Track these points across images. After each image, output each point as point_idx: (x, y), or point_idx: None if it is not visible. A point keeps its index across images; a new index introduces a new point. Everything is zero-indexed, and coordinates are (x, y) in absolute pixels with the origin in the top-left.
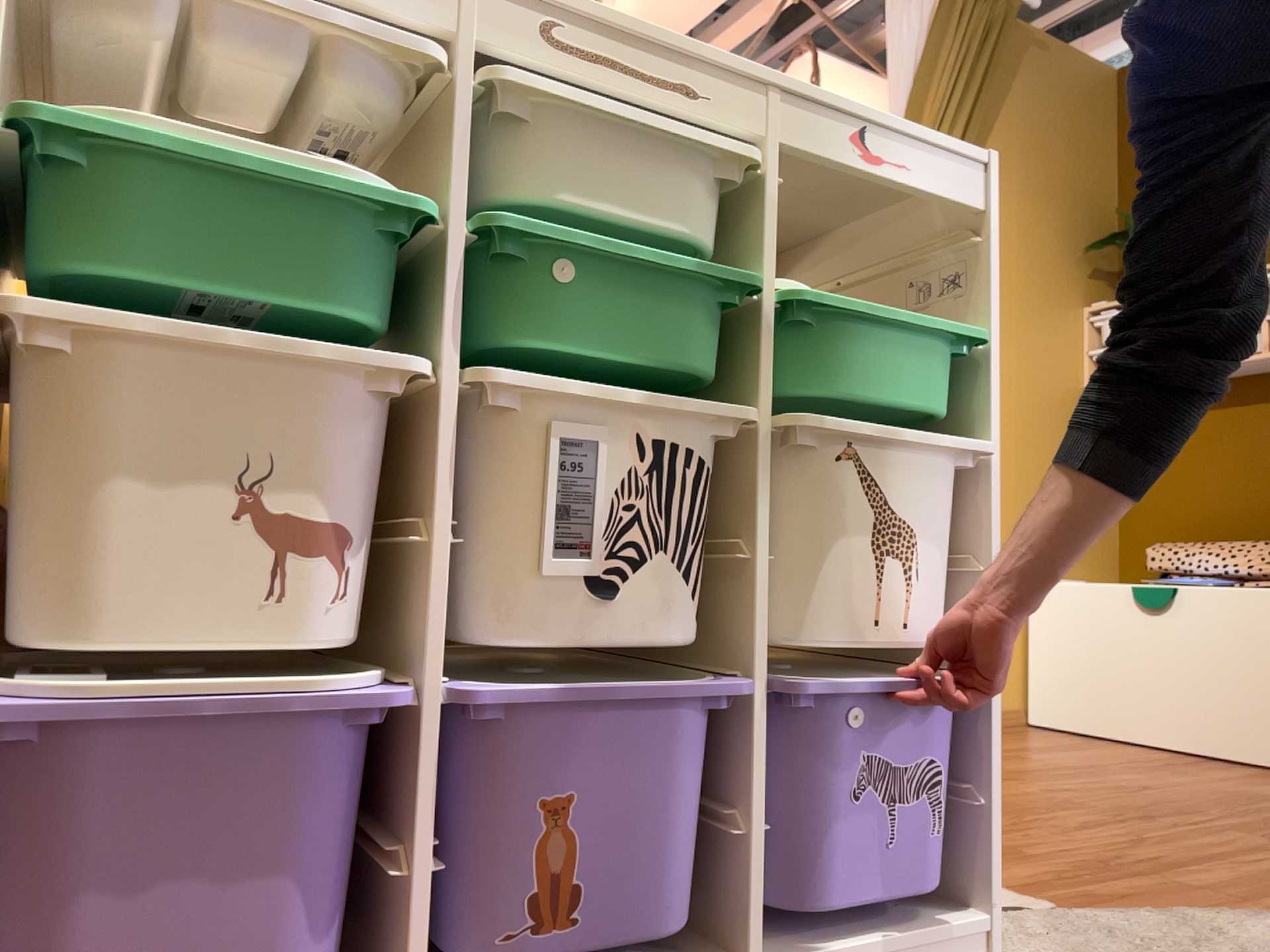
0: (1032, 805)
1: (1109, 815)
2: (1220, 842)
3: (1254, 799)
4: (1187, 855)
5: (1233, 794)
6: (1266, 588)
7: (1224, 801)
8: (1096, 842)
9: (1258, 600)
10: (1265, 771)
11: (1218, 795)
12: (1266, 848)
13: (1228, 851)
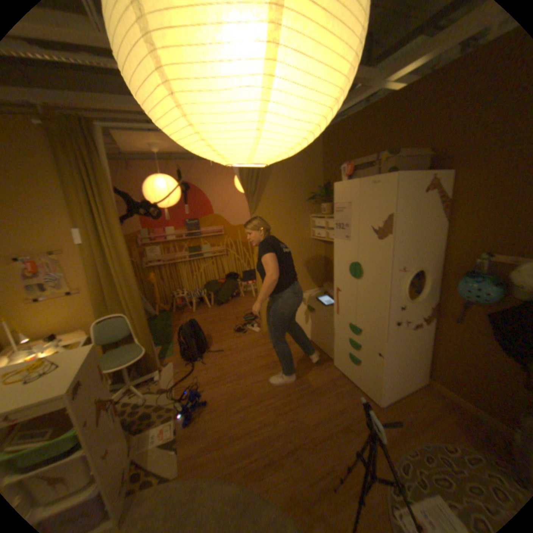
0: (236, 401)
1: (249, 407)
2: (260, 426)
3: (300, 388)
4: (242, 438)
5: (298, 384)
6: (331, 317)
7: (290, 391)
8: (228, 430)
9: (328, 321)
10: (326, 362)
11: (293, 386)
12: (267, 430)
13: (255, 434)
